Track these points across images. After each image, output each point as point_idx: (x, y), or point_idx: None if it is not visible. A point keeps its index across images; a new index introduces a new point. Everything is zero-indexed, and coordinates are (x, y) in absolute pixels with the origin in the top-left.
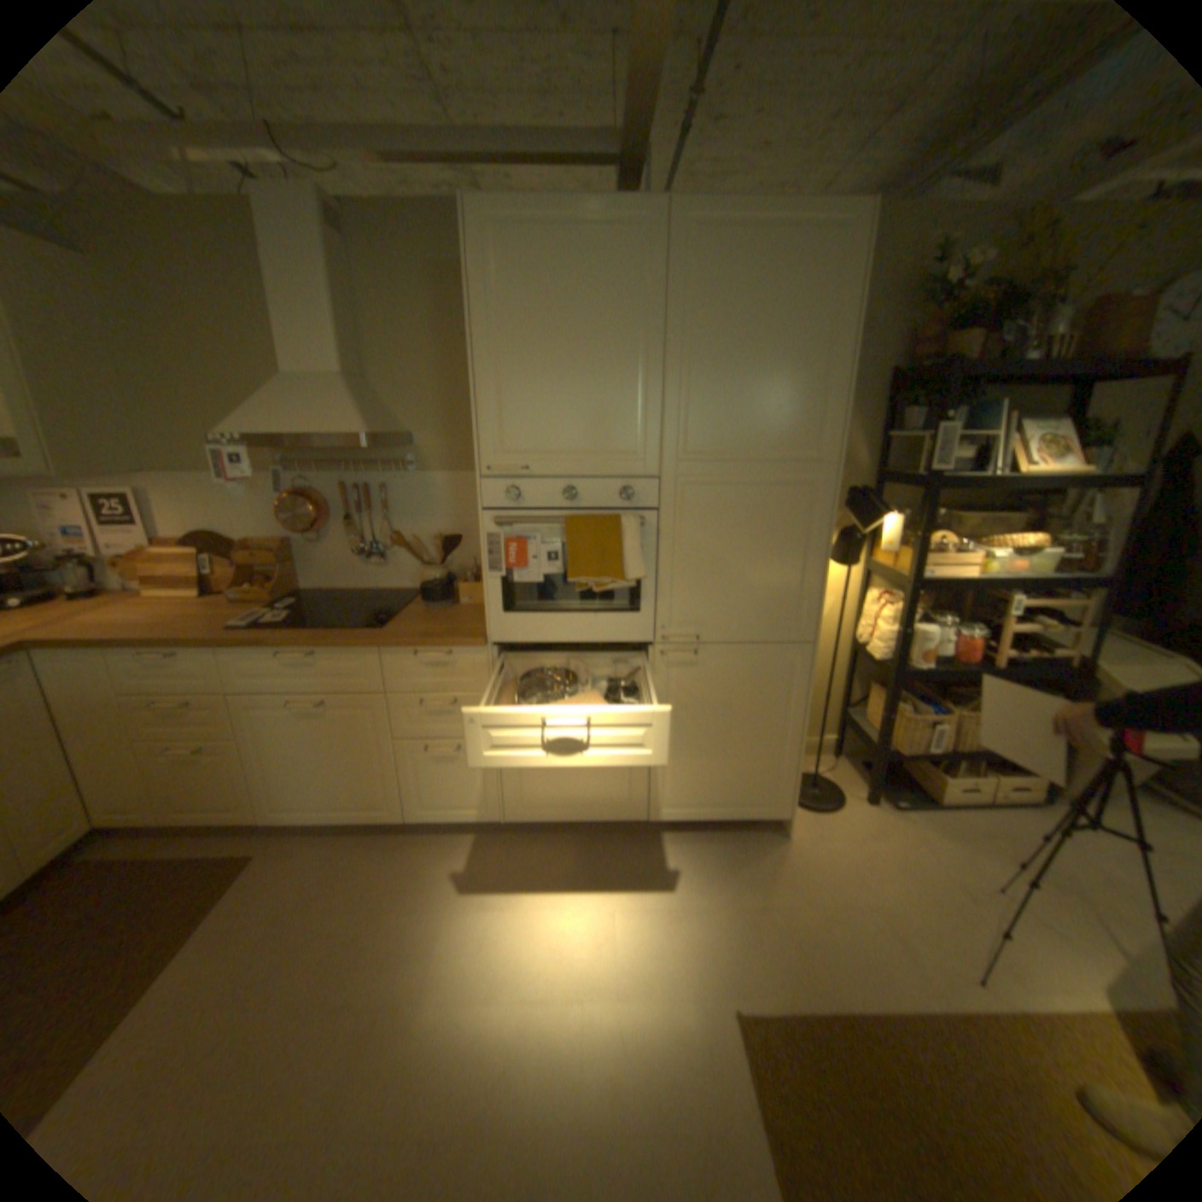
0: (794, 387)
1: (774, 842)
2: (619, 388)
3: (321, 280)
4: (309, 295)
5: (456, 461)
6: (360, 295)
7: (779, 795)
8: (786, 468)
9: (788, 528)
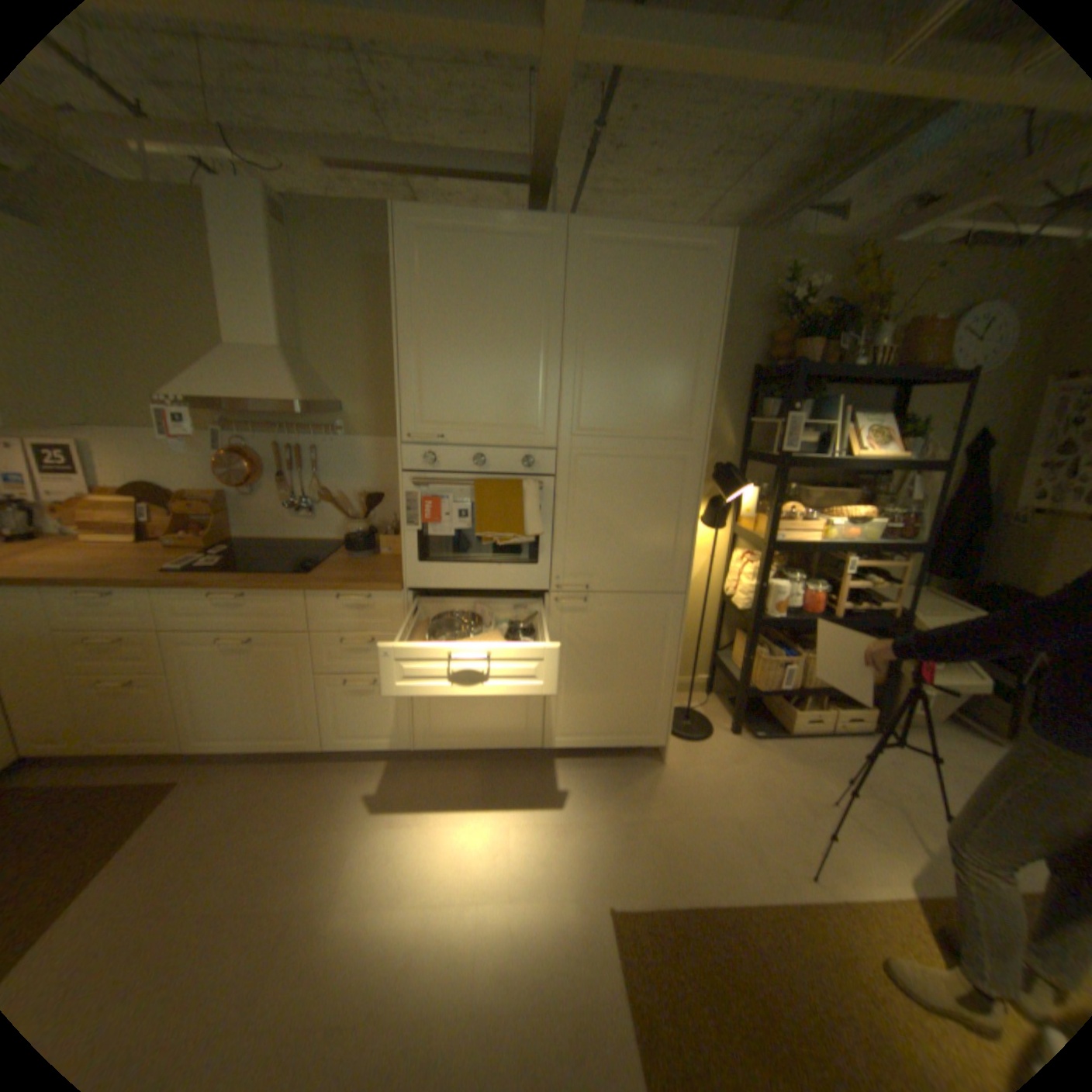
0: (668, 378)
1: (651, 765)
2: (523, 371)
3: (263, 264)
4: (251, 276)
5: (381, 427)
6: (298, 278)
7: (655, 724)
8: (662, 445)
9: (663, 495)
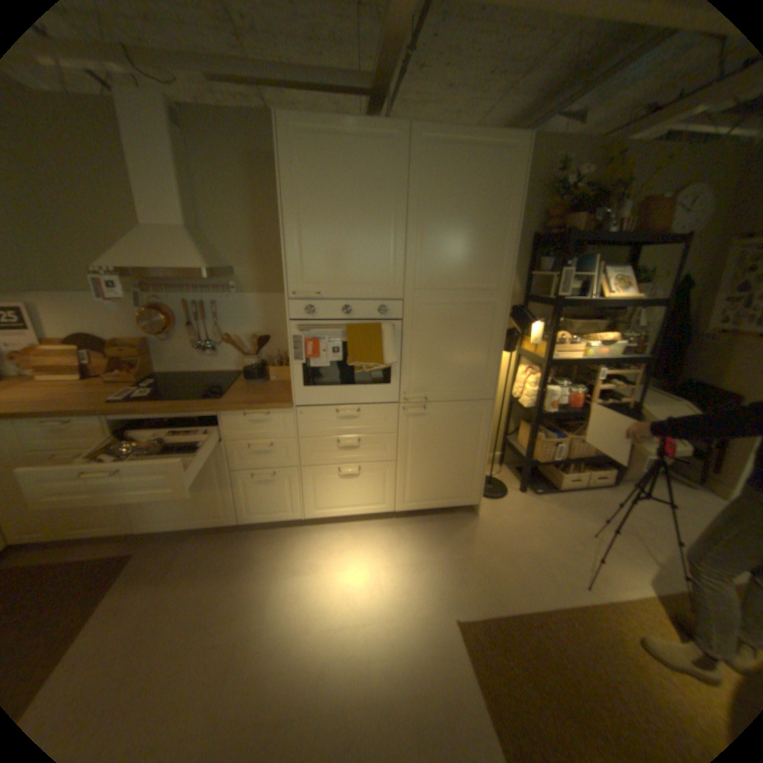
0: (484, 245)
1: (469, 518)
2: (378, 242)
3: (169, 160)
4: (160, 170)
5: (264, 285)
6: (194, 171)
7: (472, 490)
8: (479, 294)
9: (479, 331)
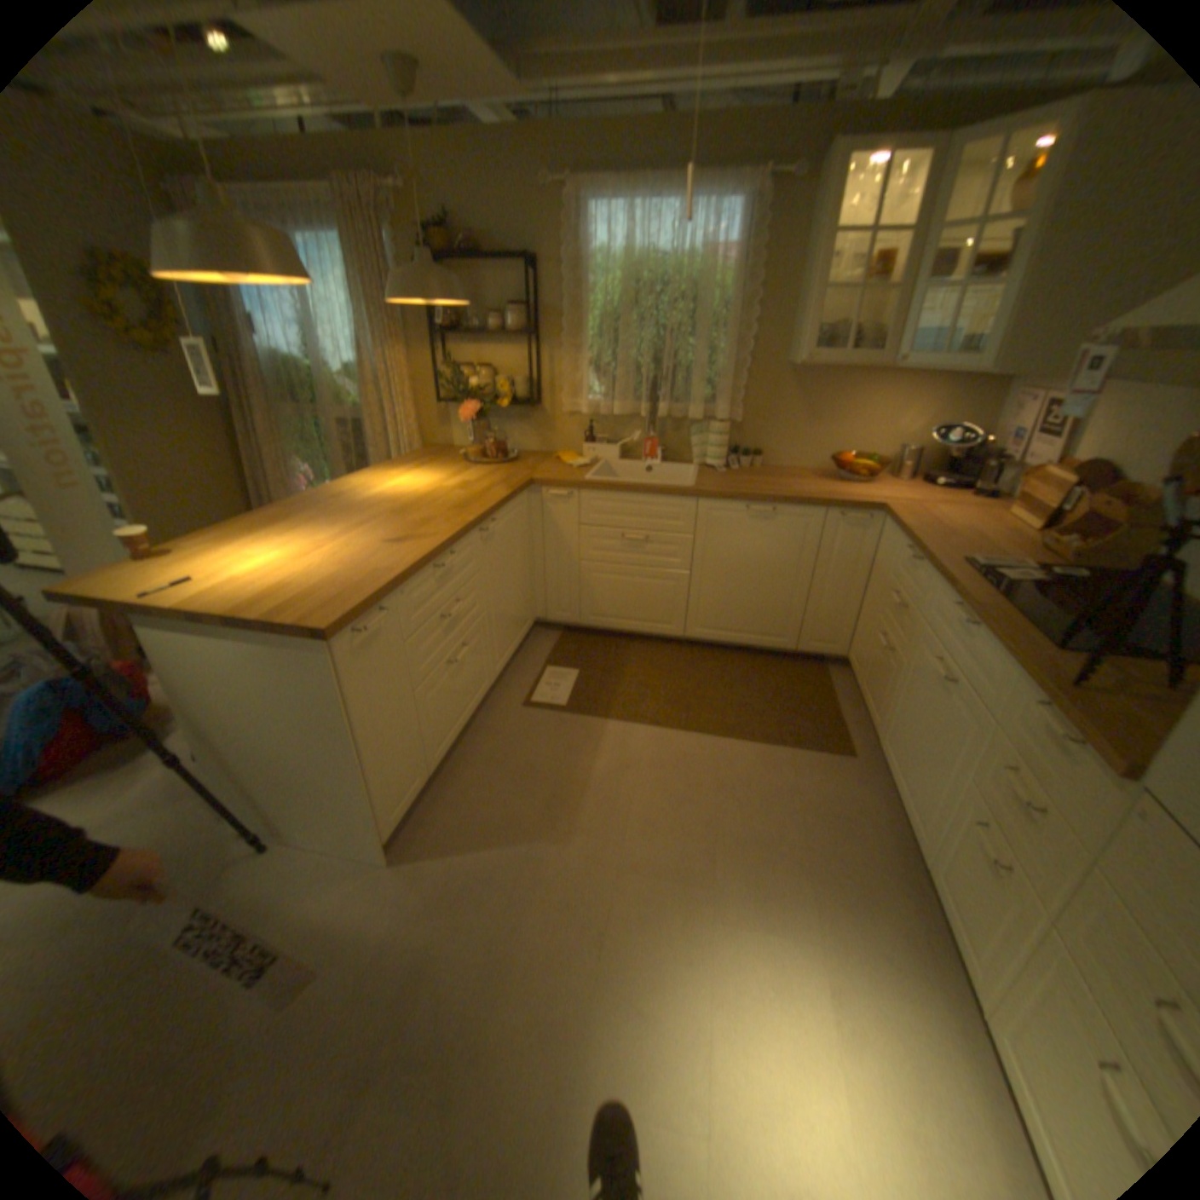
0: None
1: None
2: None
3: None
4: None
5: None
6: None
7: None
8: None
9: None
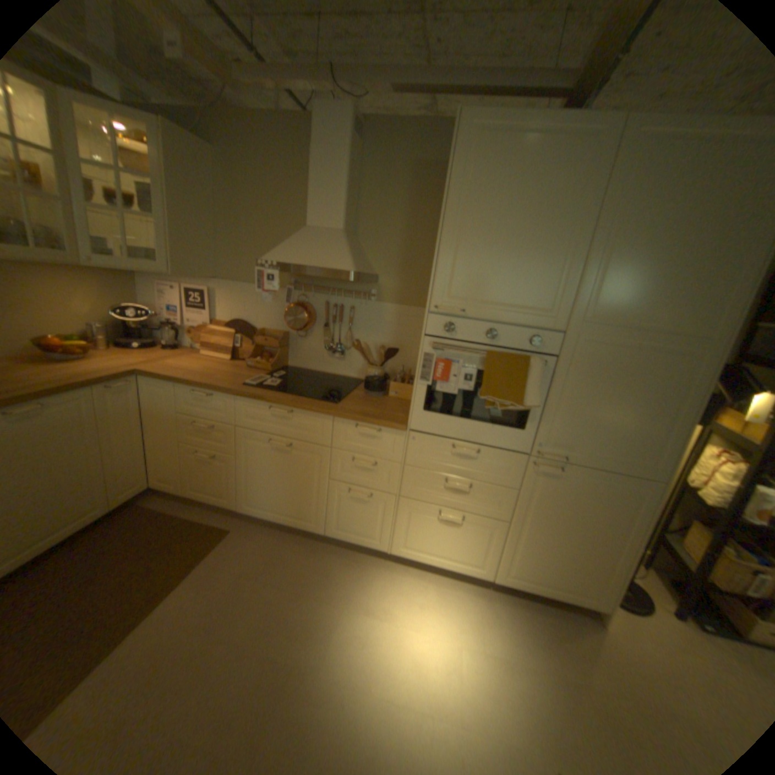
0: (702, 275)
1: (592, 626)
2: (548, 259)
3: (344, 166)
4: (334, 175)
5: (403, 297)
6: (364, 179)
7: (605, 592)
8: (678, 340)
9: (666, 388)
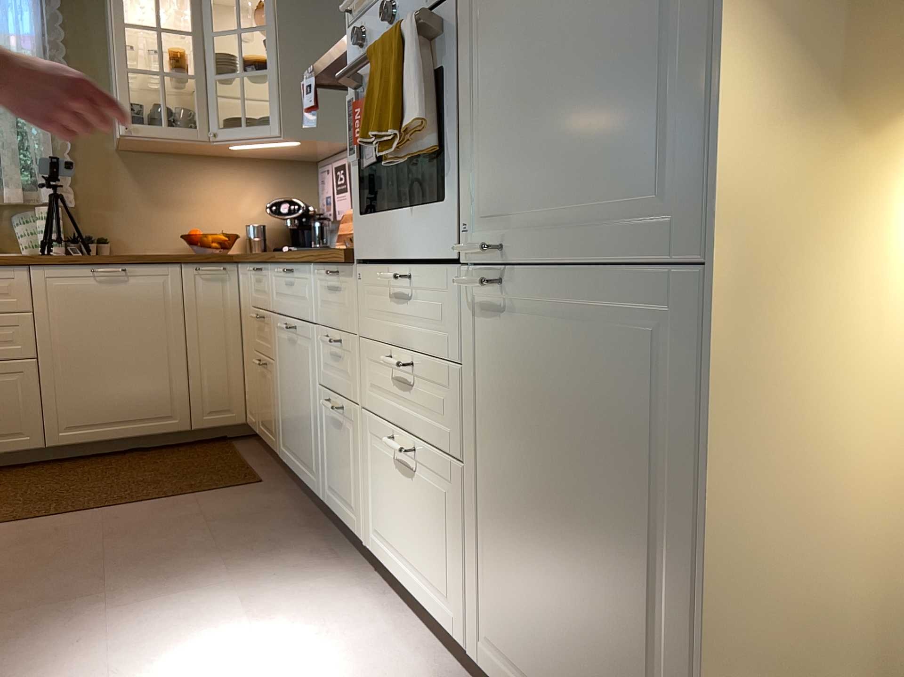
0: None
1: None
2: None
3: None
4: None
5: None
6: None
7: None
8: None
9: None
